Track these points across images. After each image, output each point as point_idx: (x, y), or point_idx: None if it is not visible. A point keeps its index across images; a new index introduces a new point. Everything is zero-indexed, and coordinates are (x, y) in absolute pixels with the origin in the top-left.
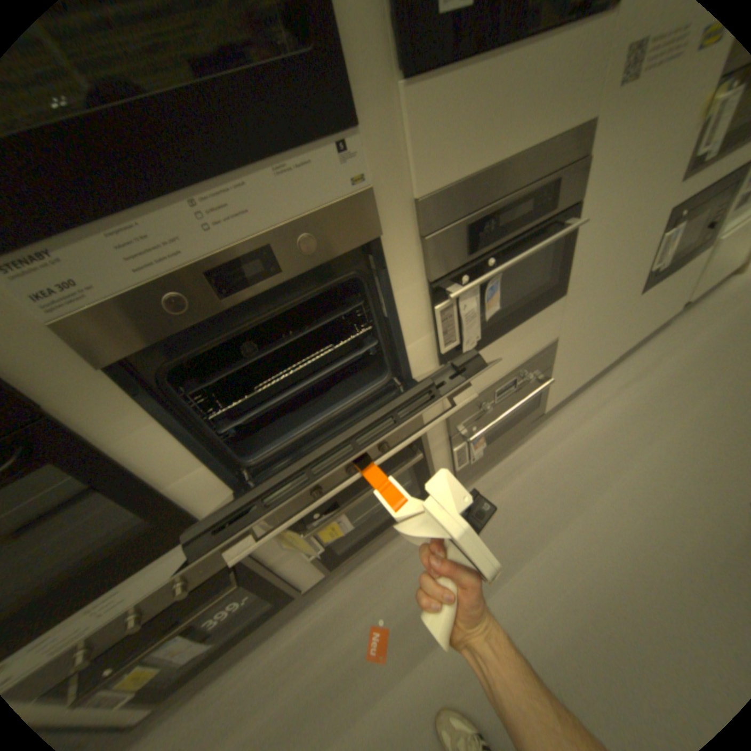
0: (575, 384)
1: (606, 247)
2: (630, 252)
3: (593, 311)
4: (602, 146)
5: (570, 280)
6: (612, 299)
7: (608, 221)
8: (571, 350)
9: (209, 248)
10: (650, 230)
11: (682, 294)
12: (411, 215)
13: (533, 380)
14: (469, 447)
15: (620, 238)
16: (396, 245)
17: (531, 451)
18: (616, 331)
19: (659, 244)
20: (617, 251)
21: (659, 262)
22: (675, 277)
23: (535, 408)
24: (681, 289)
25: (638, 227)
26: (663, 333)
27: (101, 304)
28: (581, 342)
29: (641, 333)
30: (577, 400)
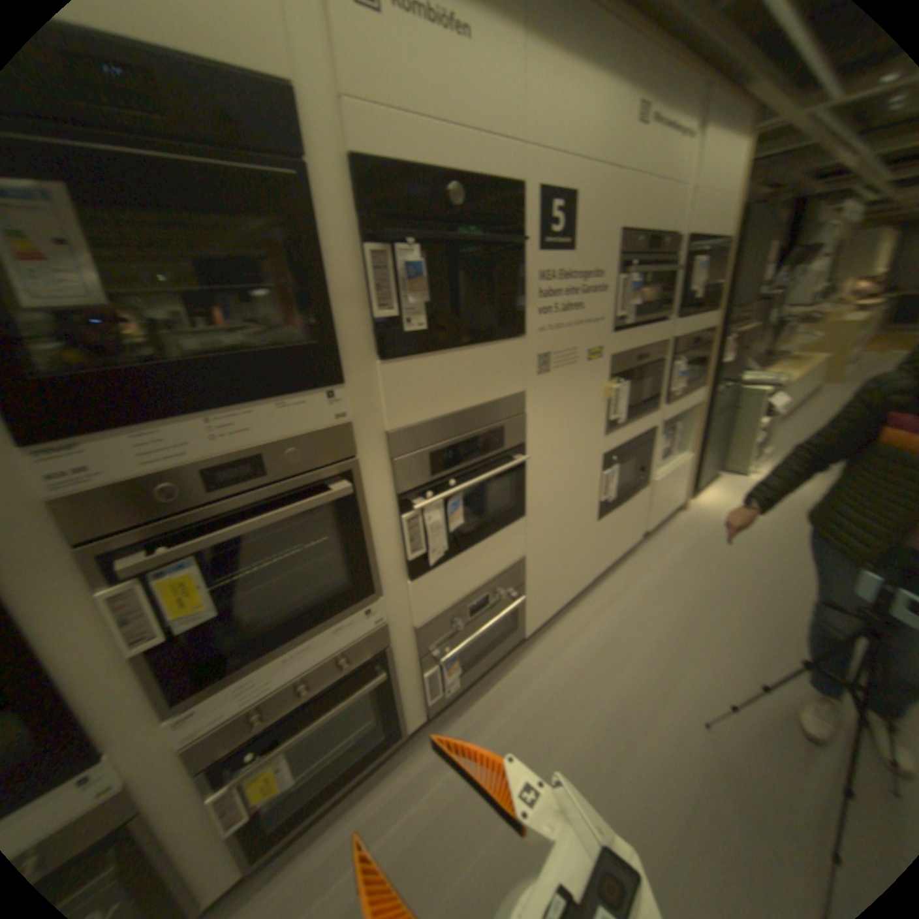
0: (551, 606)
1: (552, 479)
2: (575, 485)
3: (554, 533)
4: (531, 409)
5: (525, 504)
6: (569, 523)
7: (549, 460)
8: (540, 569)
9: (207, 454)
10: (588, 469)
11: (636, 524)
12: (381, 443)
13: (502, 597)
14: (440, 674)
15: (563, 473)
16: (367, 464)
17: (511, 684)
18: (581, 554)
19: (599, 480)
20: (563, 483)
21: (603, 495)
22: (623, 508)
23: (513, 632)
24: (634, 520)
25: (576, 466)
26: (630, 560)
27: (96, 490)
28: (549, 562)
29: (608, 559)
30: (557, 625)
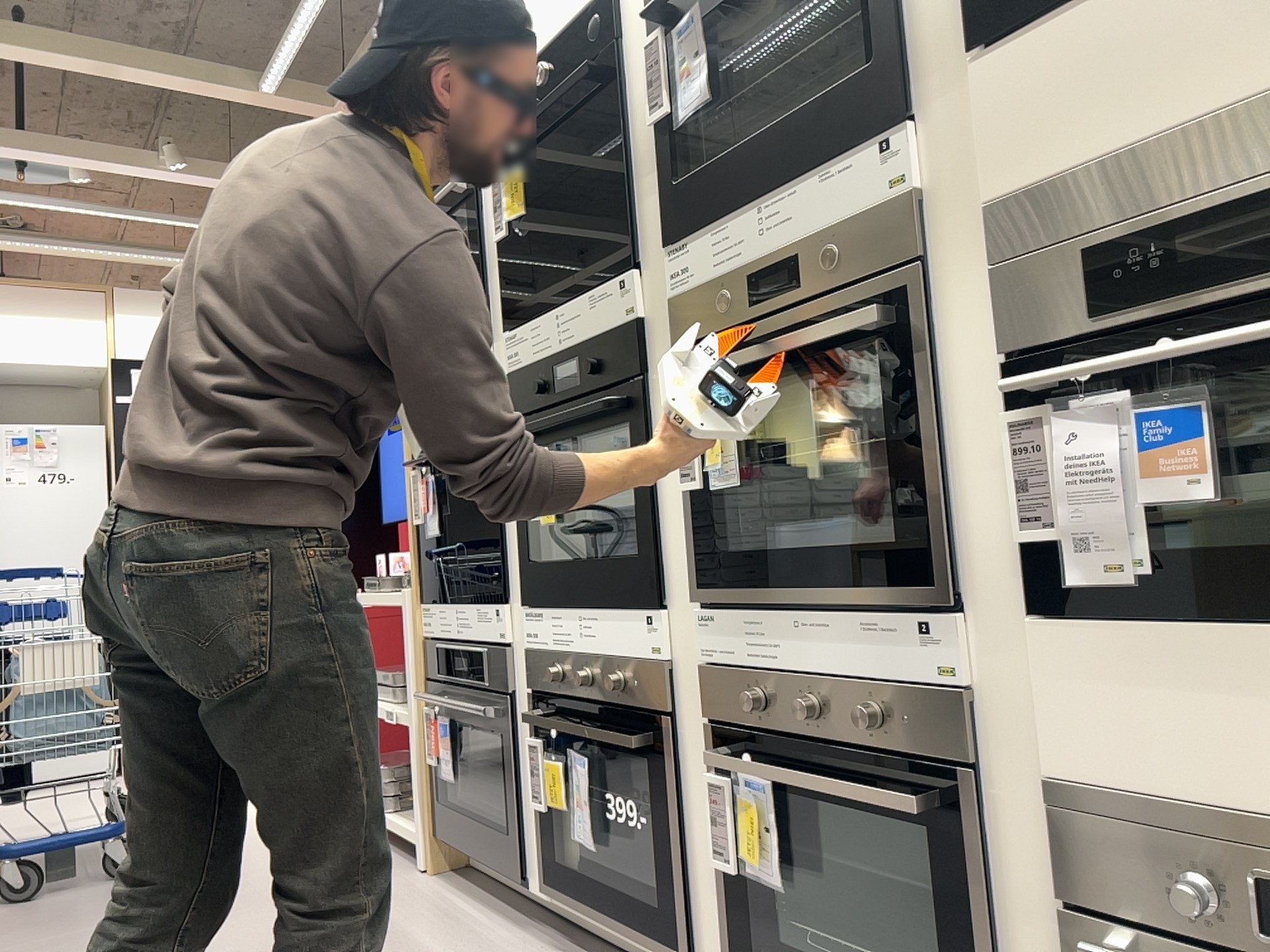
0: None
1: None
2: None
3: None
4: None
5: None
6: None
7: None
8: None
9: (757, 253)
10: None
11: None
12: (984, 231)
13: None
14: None
15: None
16: (956, 279)
17: None
18: None
19: None
20: None
21: None
22: None
23: None
24: None
25: None
26: None
27: (693, 292)
28: None
29: None
30: None
